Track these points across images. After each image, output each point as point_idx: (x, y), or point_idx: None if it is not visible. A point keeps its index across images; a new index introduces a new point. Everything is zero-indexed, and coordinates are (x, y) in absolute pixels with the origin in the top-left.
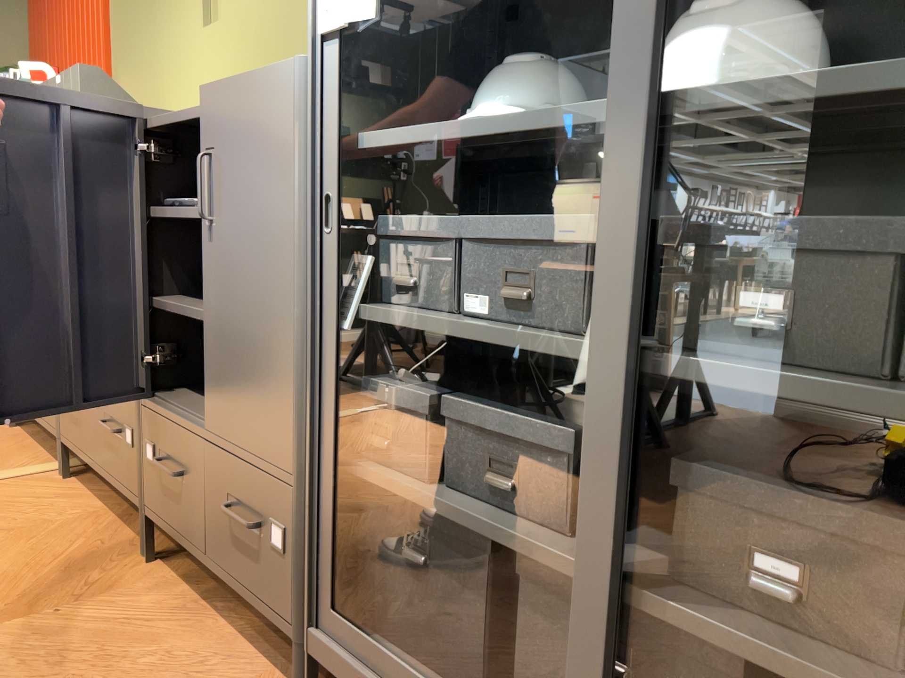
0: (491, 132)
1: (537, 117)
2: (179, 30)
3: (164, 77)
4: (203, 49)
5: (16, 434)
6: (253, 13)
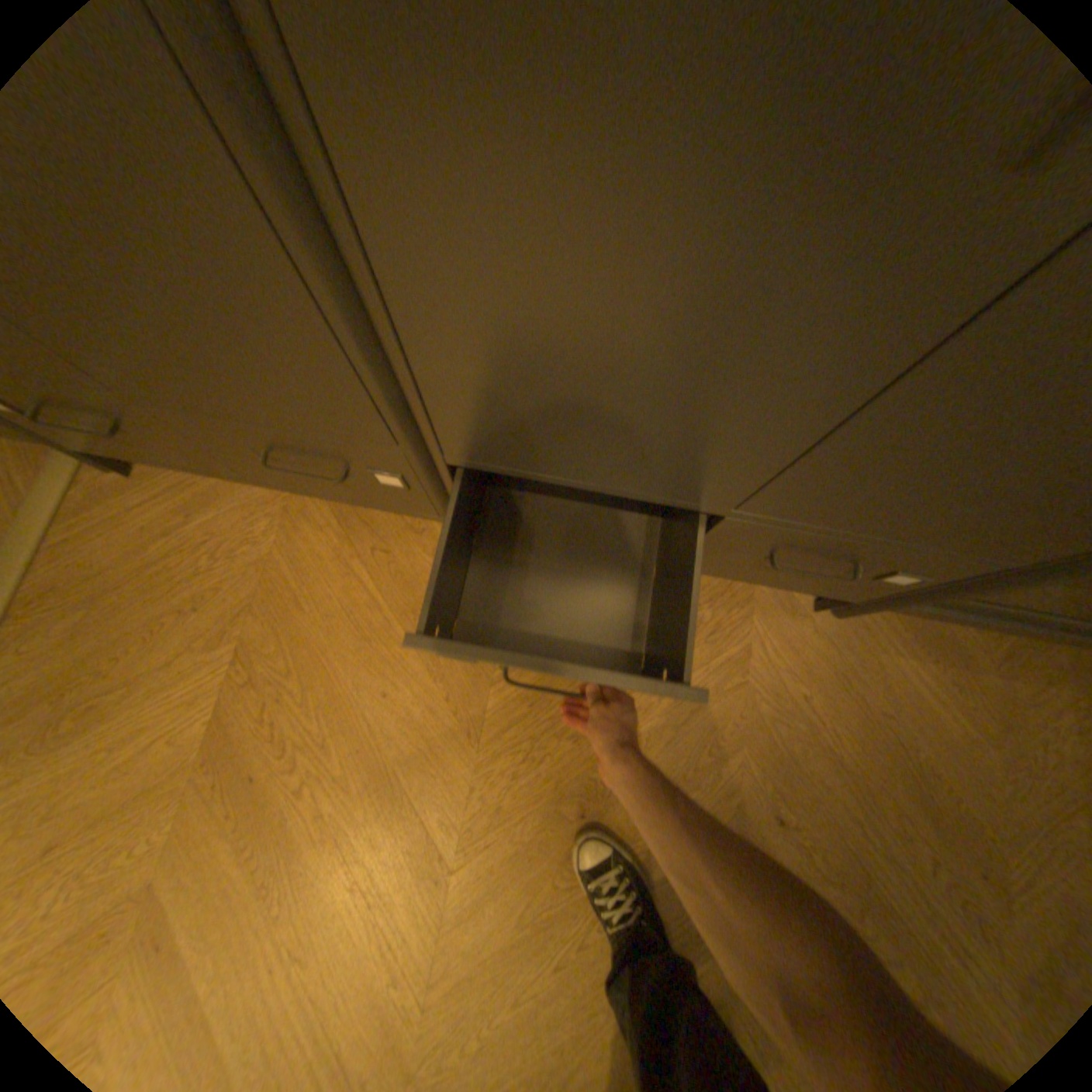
0: None
1: None
2: None
3: None
4: None
5: None
6: None
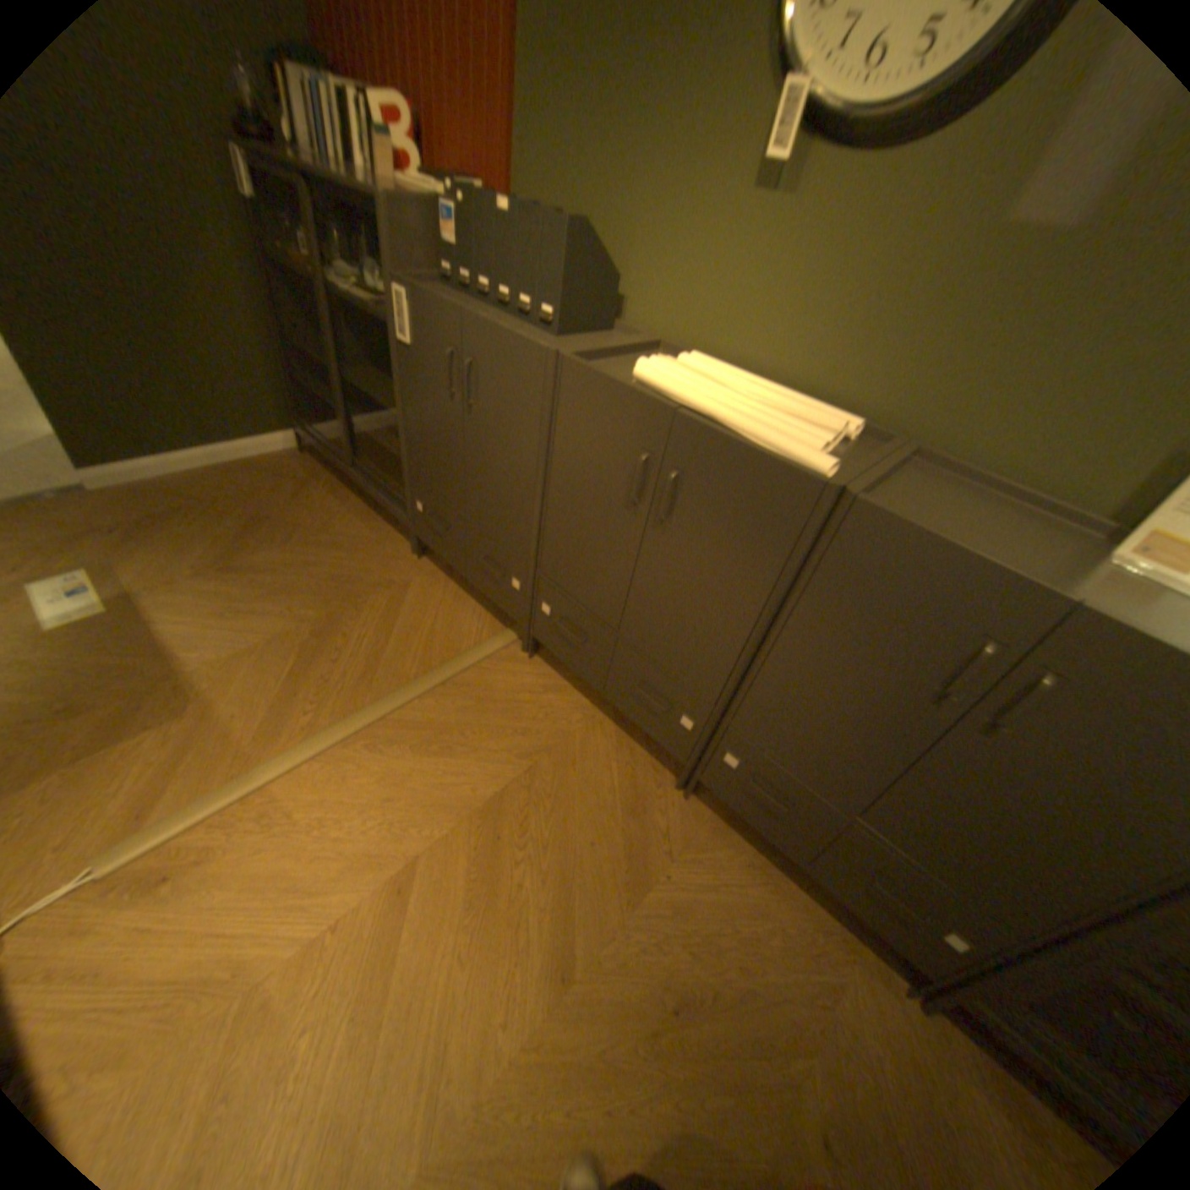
0: None
1: None
2: (690, 156)
3: (636, 212)
4: (743, 218)
5: (432, 572)
6: (887, 225)
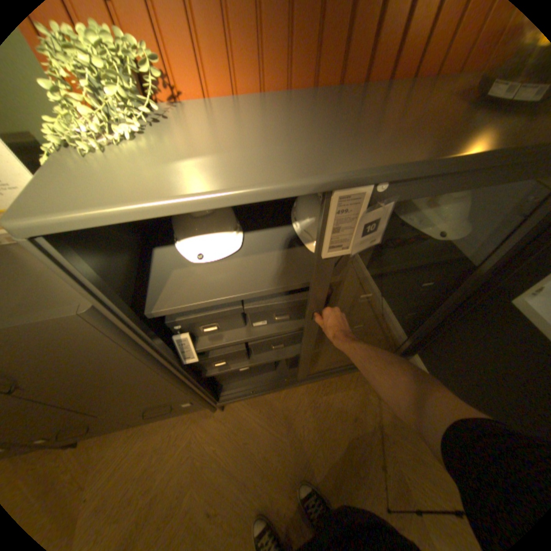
0: (267, 295)
1: (294, 288)
2: None
3: None
4: None
5: None
6: None
